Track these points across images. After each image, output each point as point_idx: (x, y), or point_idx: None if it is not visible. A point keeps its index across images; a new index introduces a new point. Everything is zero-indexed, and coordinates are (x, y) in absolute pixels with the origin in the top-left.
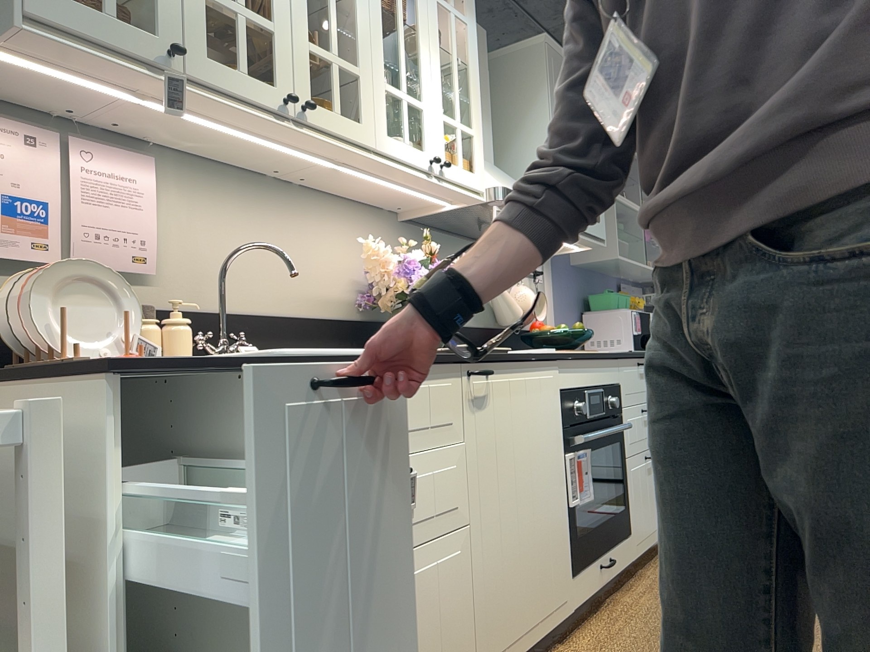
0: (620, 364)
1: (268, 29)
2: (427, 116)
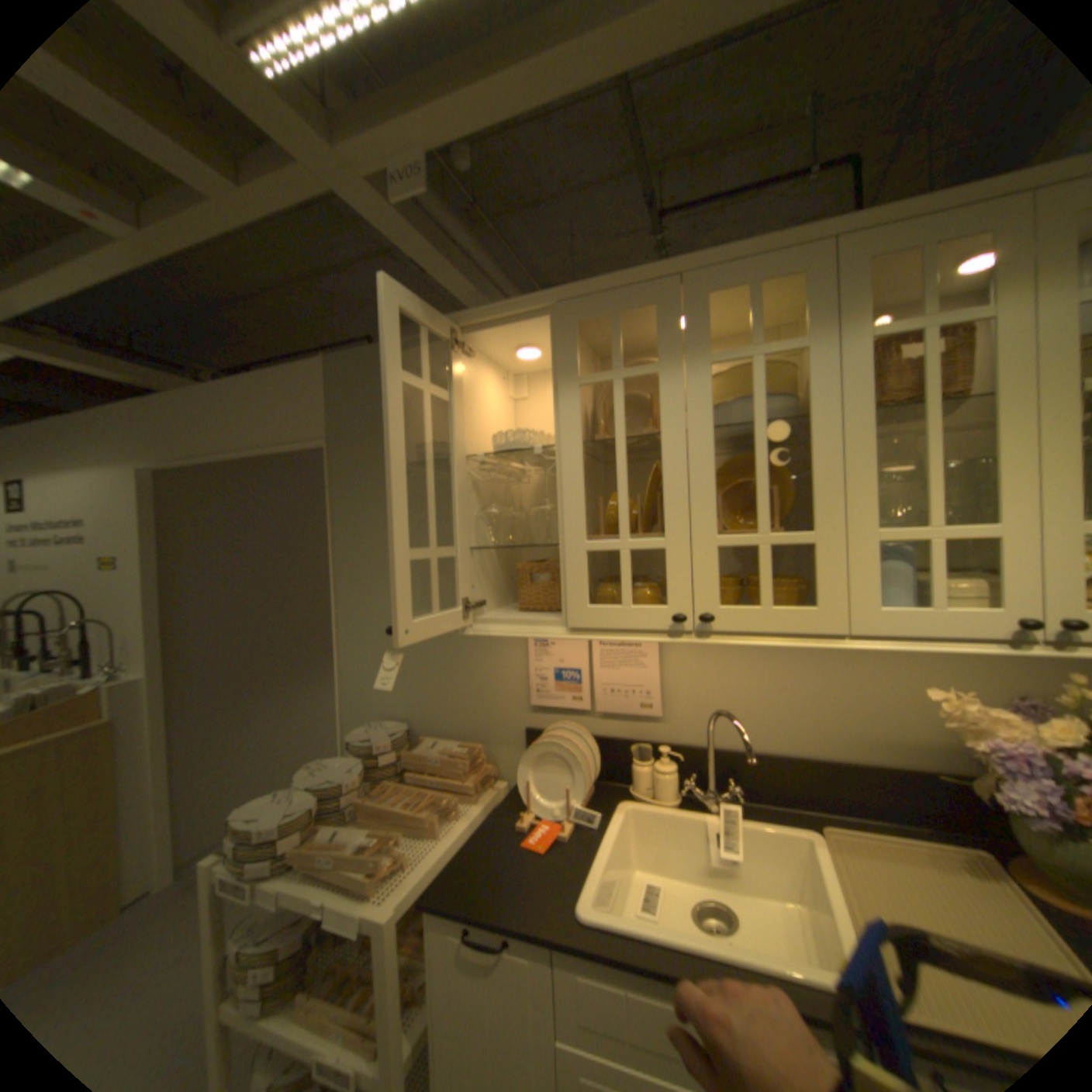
0: None
1: (657, 548)
2: (1017, 543)
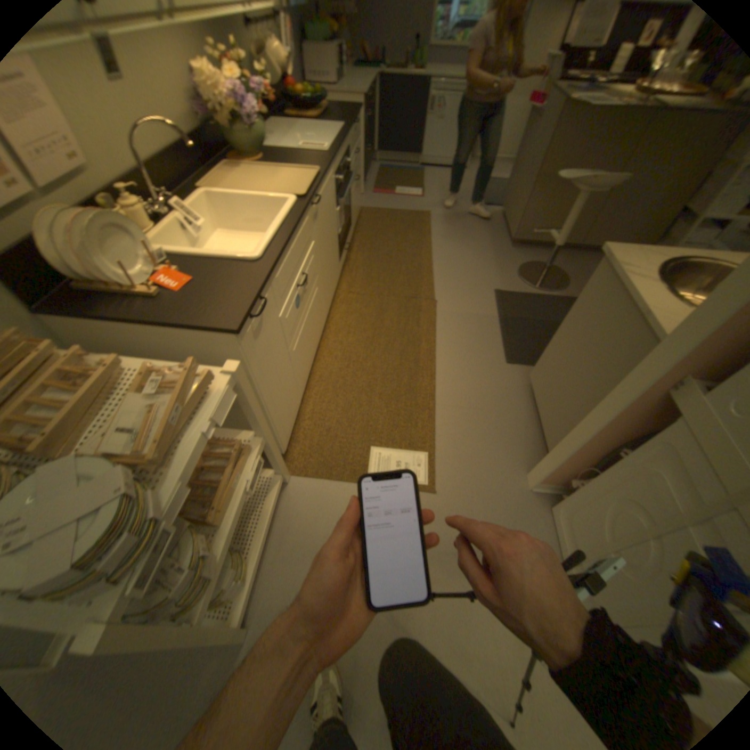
0: (350, 132)
1: None
2: None
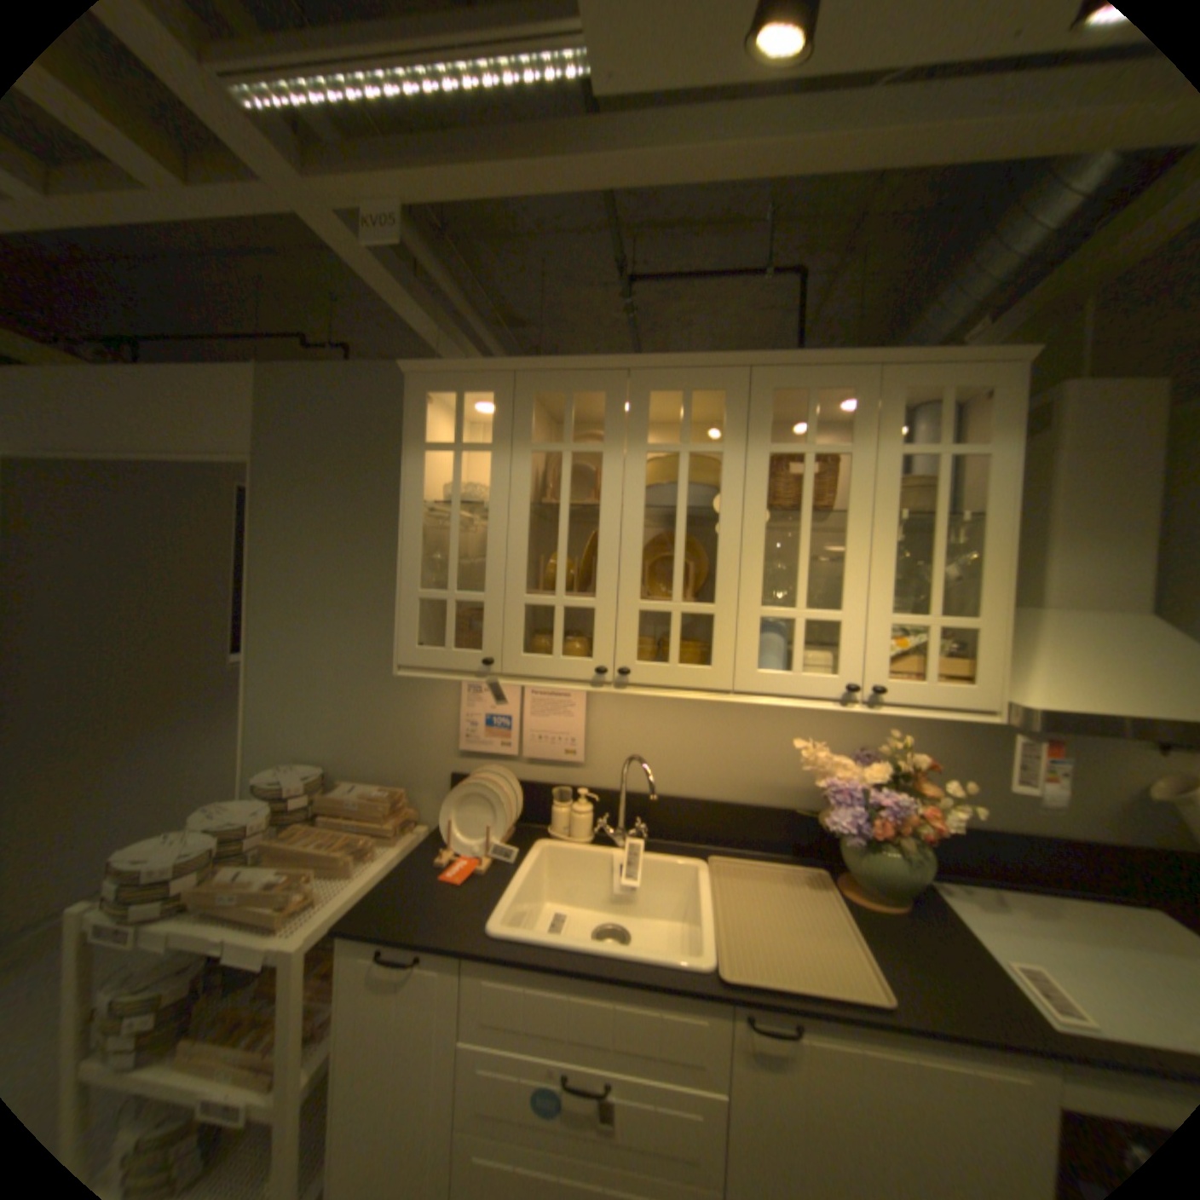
0: None
1: (589, 607)
2: (851, 627)
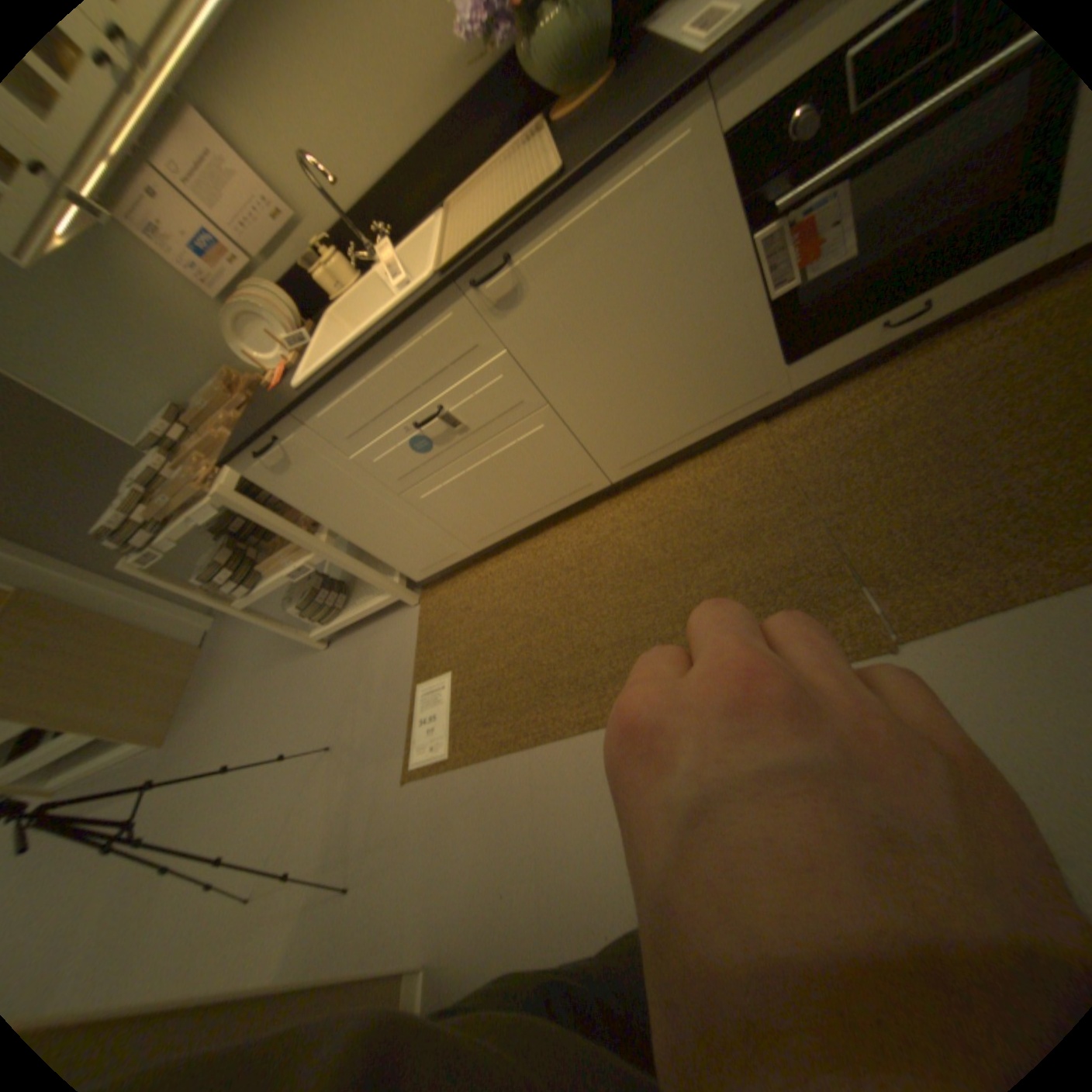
0: None
1: None
2: None
